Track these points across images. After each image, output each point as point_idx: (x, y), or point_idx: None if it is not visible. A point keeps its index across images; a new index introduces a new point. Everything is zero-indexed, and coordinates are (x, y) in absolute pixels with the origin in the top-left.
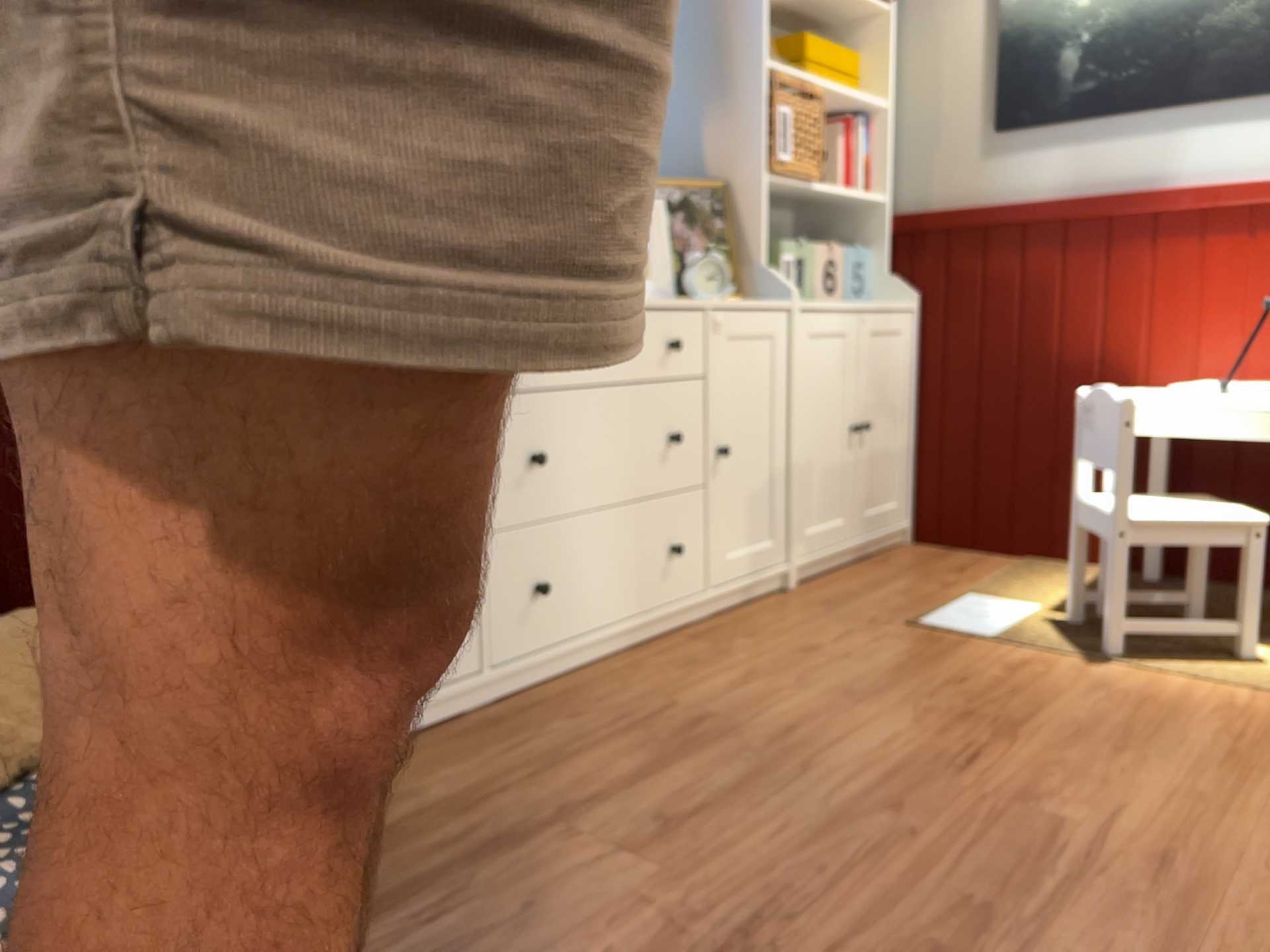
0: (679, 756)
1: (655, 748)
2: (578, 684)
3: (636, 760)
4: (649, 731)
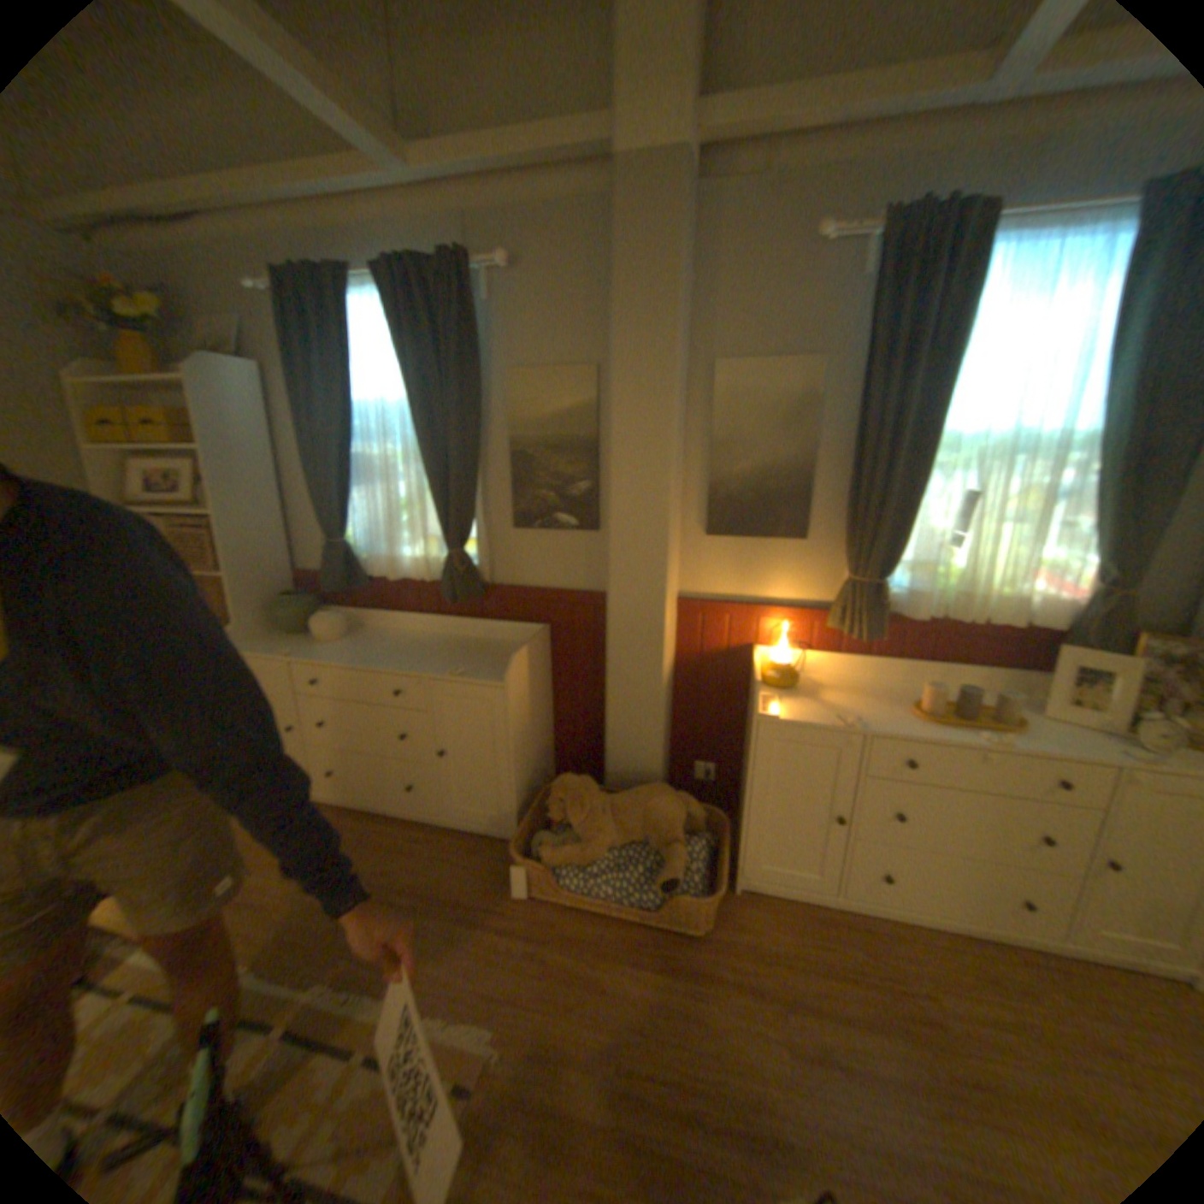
0: (887, 1033)
1: (882, 1016)
2: (903, 937)
3: (863, 1012)
4: (895, 1003)
